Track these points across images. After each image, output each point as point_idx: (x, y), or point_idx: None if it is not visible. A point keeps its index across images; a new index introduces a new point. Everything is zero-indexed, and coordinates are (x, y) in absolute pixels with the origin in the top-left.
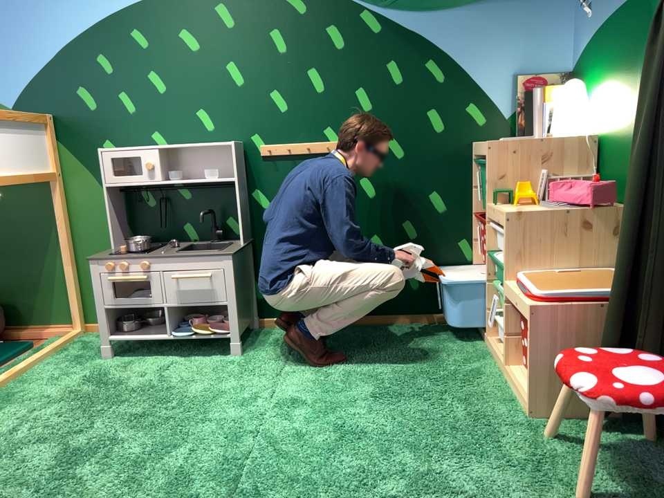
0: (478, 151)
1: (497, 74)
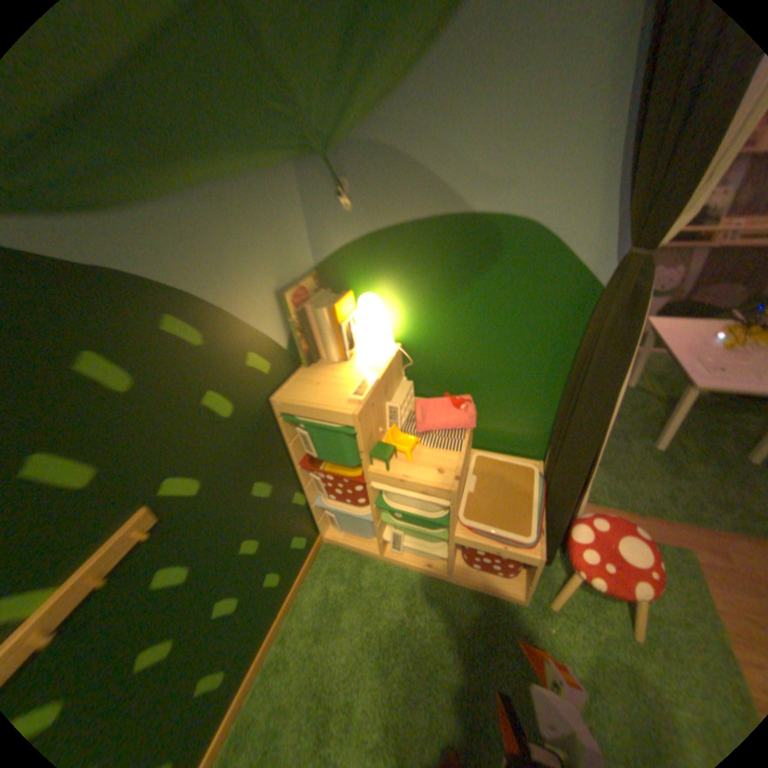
0: (308, 413)
1: (264, 298)
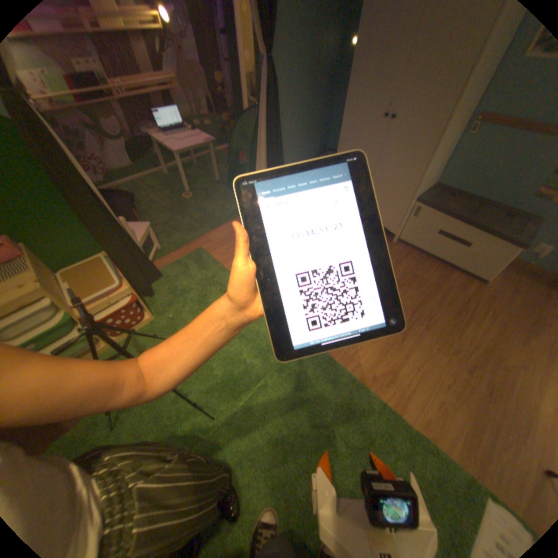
0: None
1: None
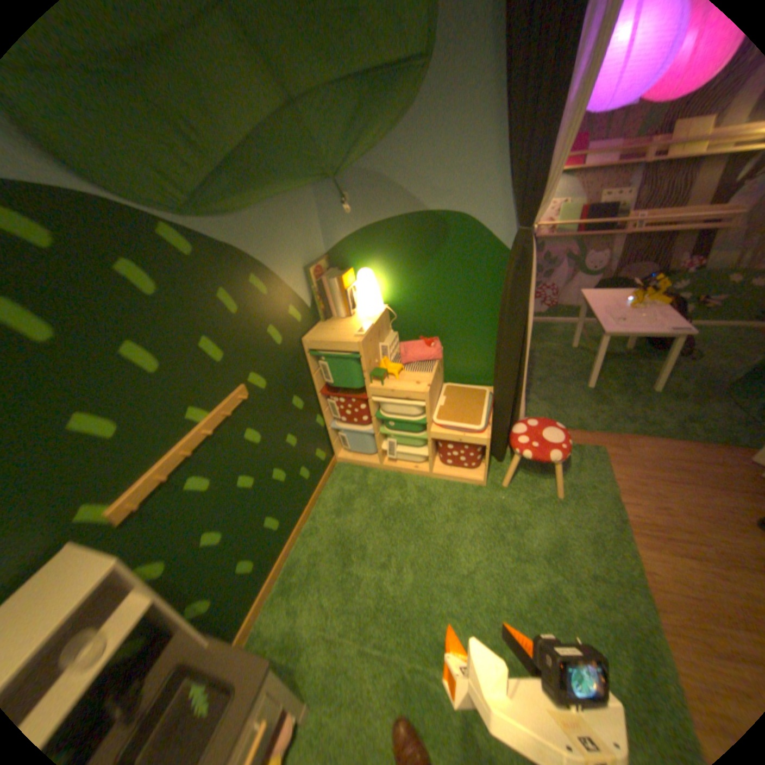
0: (327, 346)
1: (296, 270)
